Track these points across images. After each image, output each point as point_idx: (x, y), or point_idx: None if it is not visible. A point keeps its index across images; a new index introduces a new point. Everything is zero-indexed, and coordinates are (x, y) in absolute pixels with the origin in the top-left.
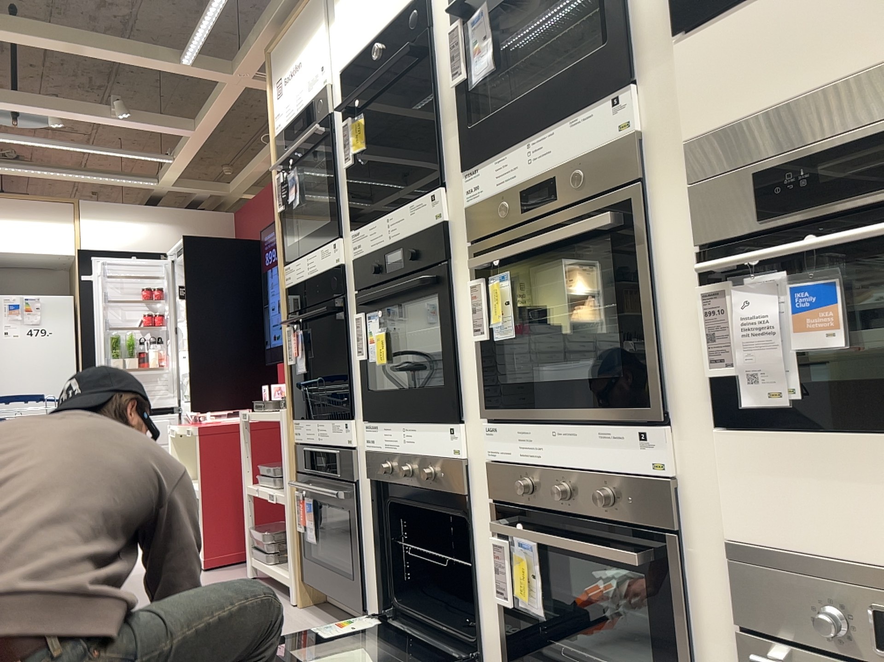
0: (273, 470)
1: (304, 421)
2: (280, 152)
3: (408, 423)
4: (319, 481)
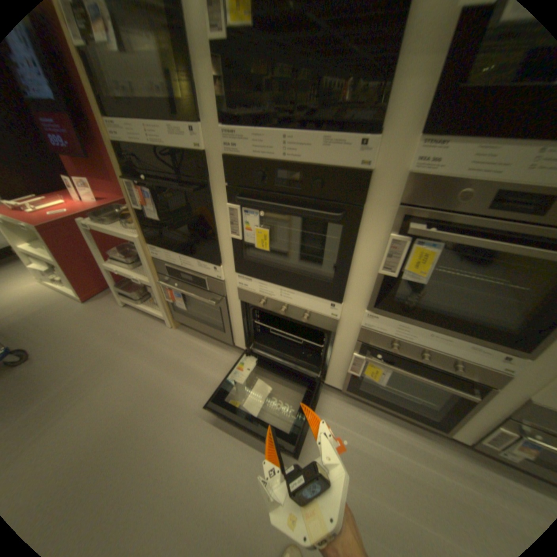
0: (126, 260)
1: (162, 249)
2: None
3: (286, 286)
4: (184, 284)
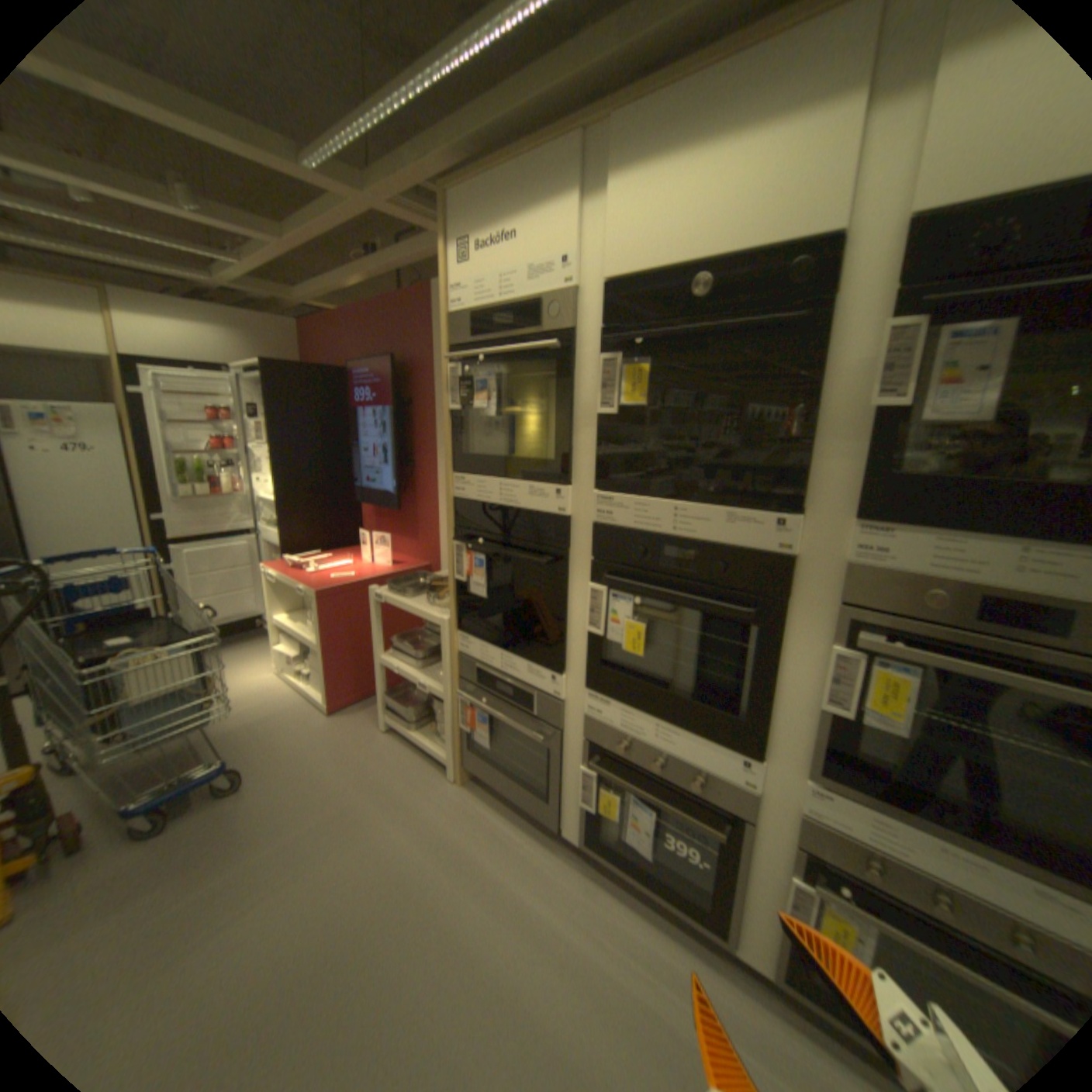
0: (416, 654)
1: (478, 641)
2: (459, 338)
3: (667, 722)
4: (497, 702)
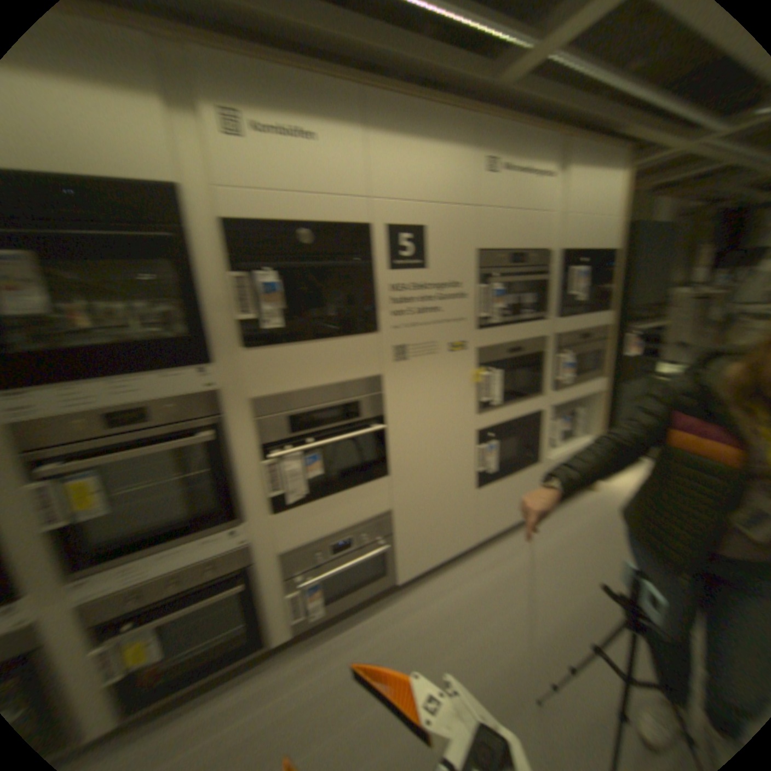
0: None
1: None
2: None
3: None
4: None
